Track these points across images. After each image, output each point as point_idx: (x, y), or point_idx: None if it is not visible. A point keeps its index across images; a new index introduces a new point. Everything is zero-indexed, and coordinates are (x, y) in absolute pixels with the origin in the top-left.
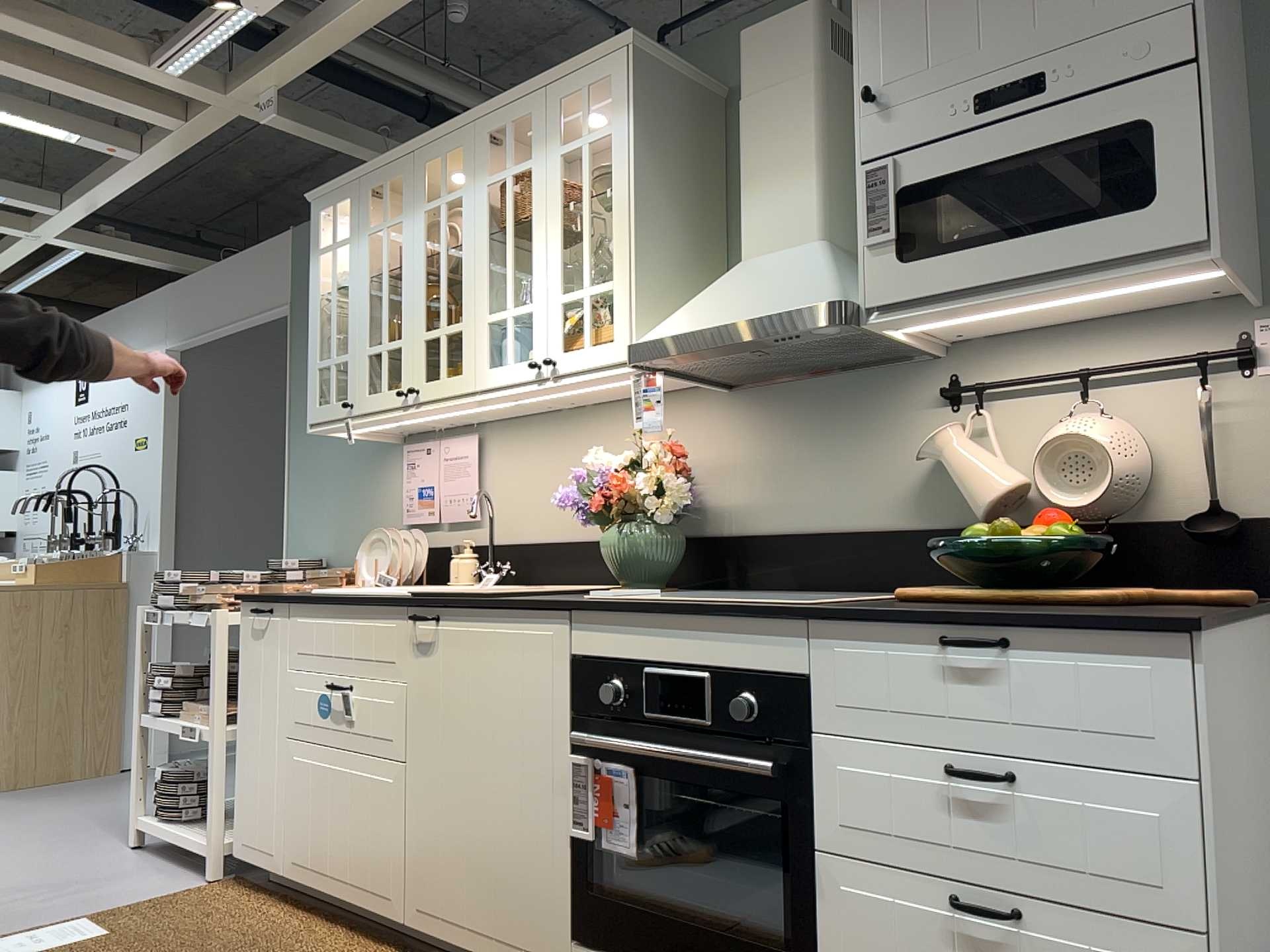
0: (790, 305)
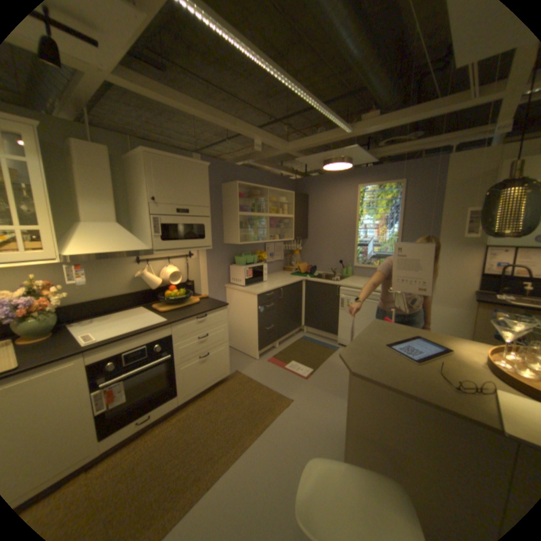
0: (136, 248)
